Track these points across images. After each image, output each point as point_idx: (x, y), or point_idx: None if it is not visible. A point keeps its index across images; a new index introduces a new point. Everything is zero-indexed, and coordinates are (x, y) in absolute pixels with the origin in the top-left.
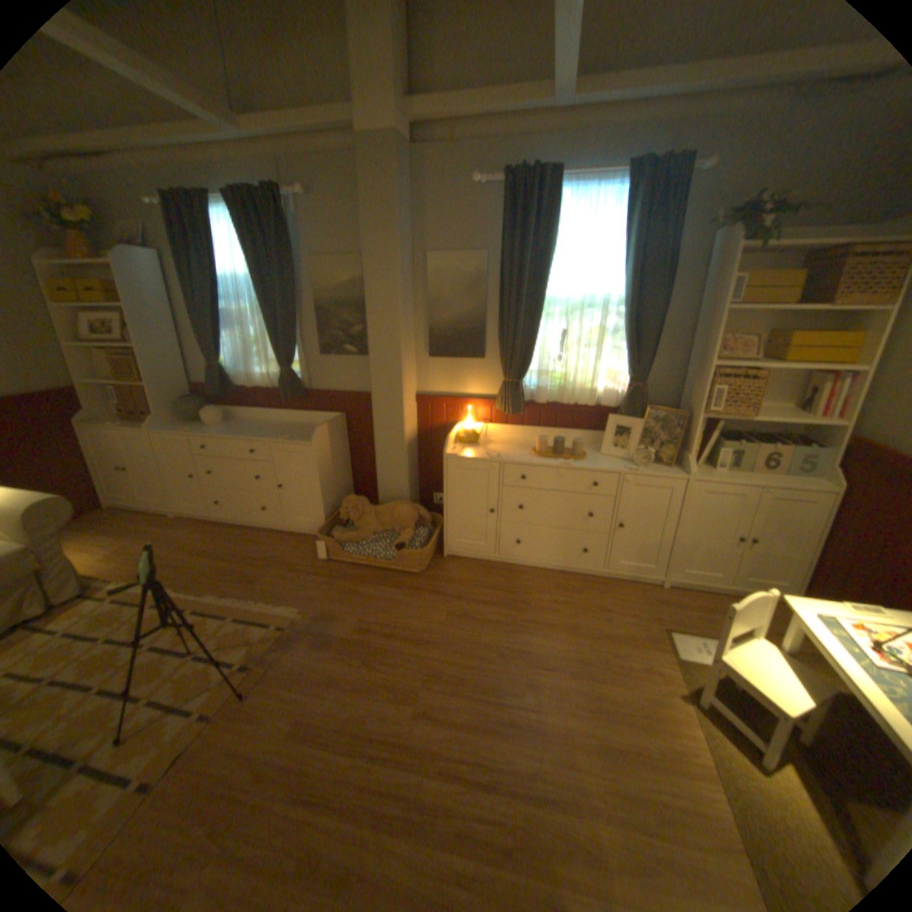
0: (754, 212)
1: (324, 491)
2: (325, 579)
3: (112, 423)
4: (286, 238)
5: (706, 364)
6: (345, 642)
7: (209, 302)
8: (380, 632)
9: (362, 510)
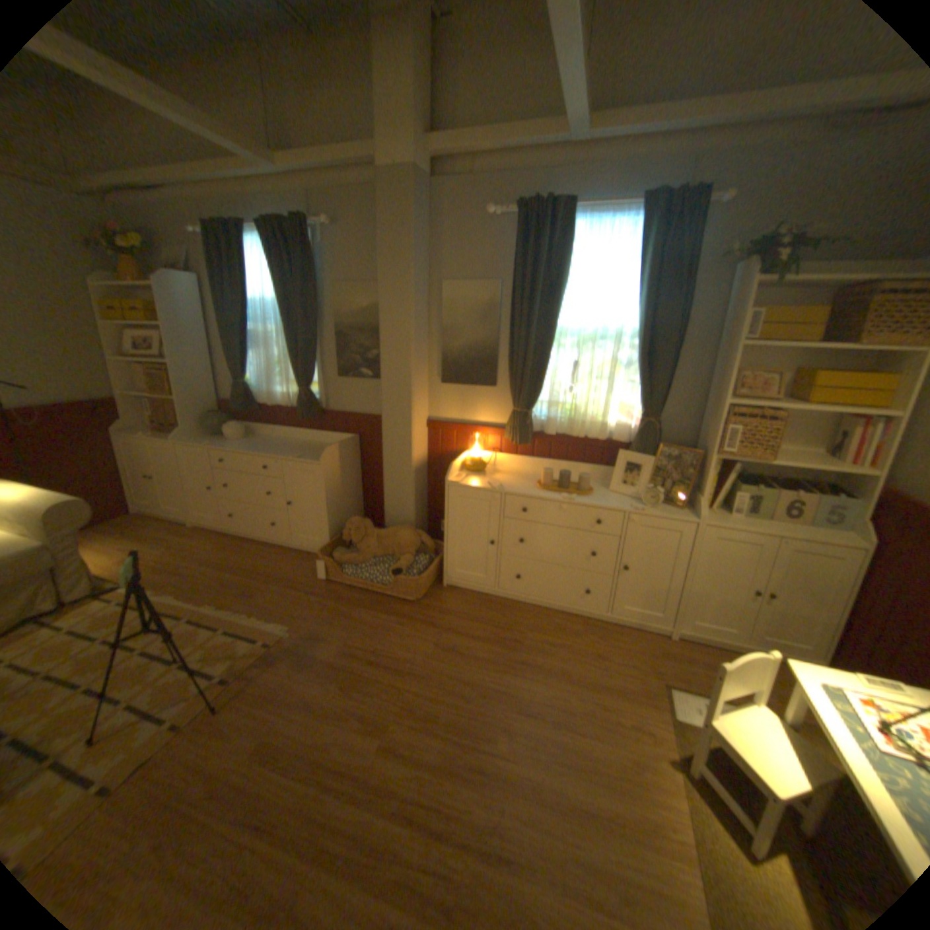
0: (772, 245)
1: (331, 511)
2: (320, 599)
3: (144, 433)
4: (310, 265)
5: (721, 401)
6: (327, 666)
7: (238, 323)
8: (364, 658)
9: (365, 532)
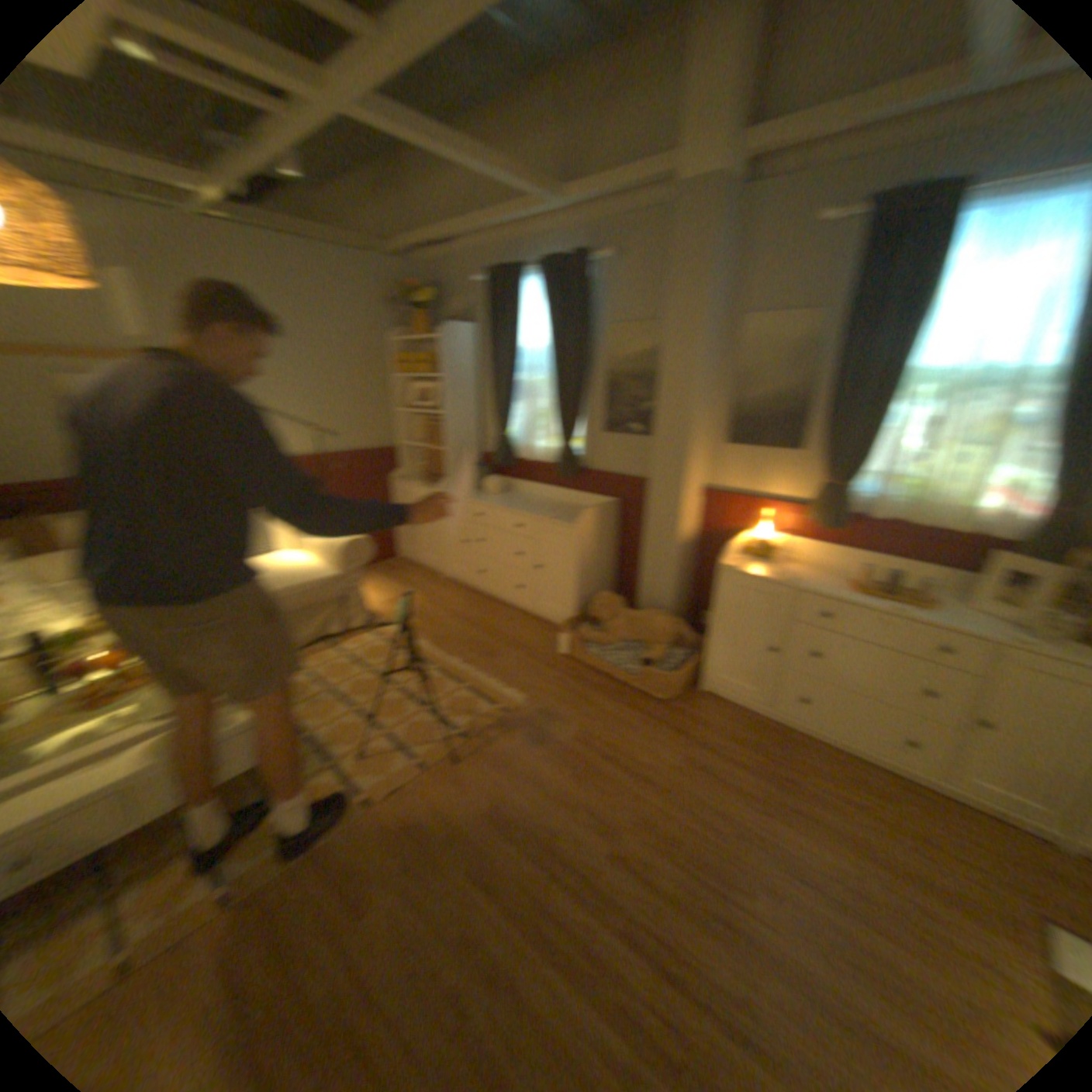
0: None
1: (577, 581)
2: (558, 675)
3: (413, 483)
4: (585, 306)
5: None
6: (560, 748)
7: (506, 374)
8: (599, 751)
9: (612, 611)
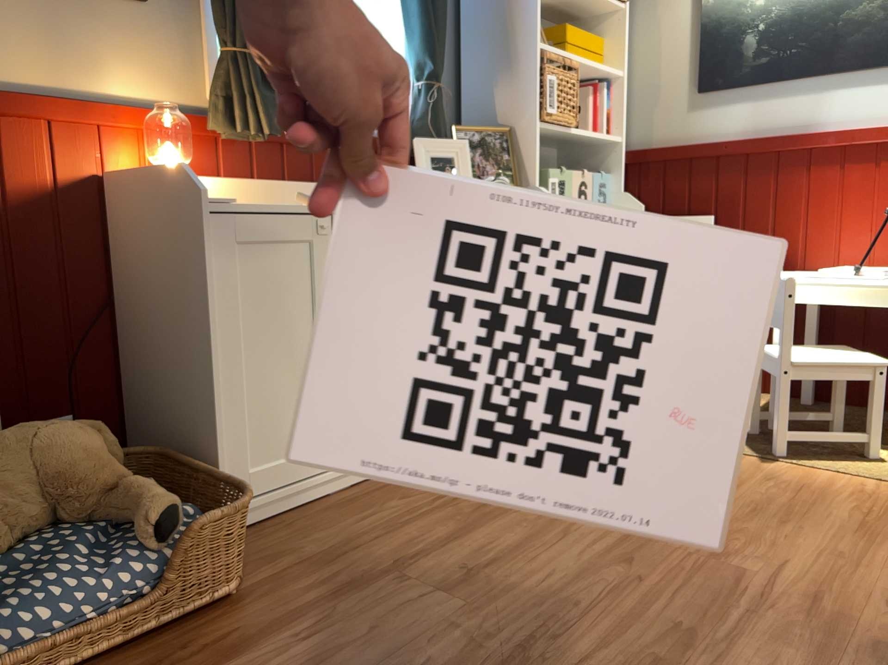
0: None
1: None
2: None
3: None
4: None
5: (521, 48)
6: None
7: None
8: None
9: None
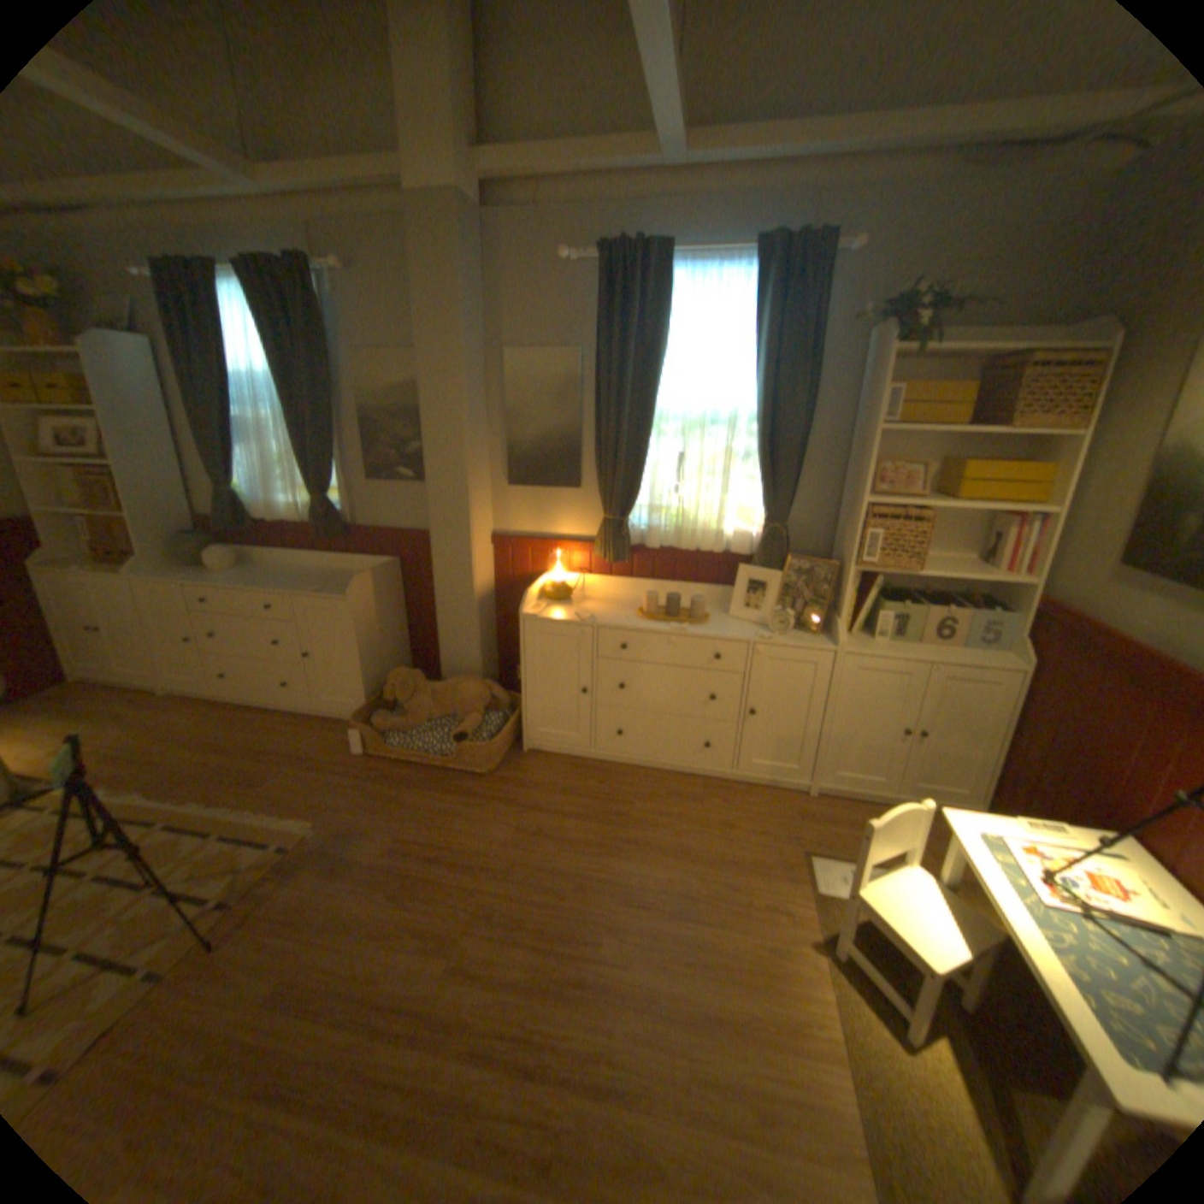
0: (910, 306)
1: (366, 662)
2: (357, 781)
3: (83, 567)
4: (318, 325)
5: (858, 500)
6: (370, 870)
7: (217, 408)
8: (421, 855)
9: (414, 688)
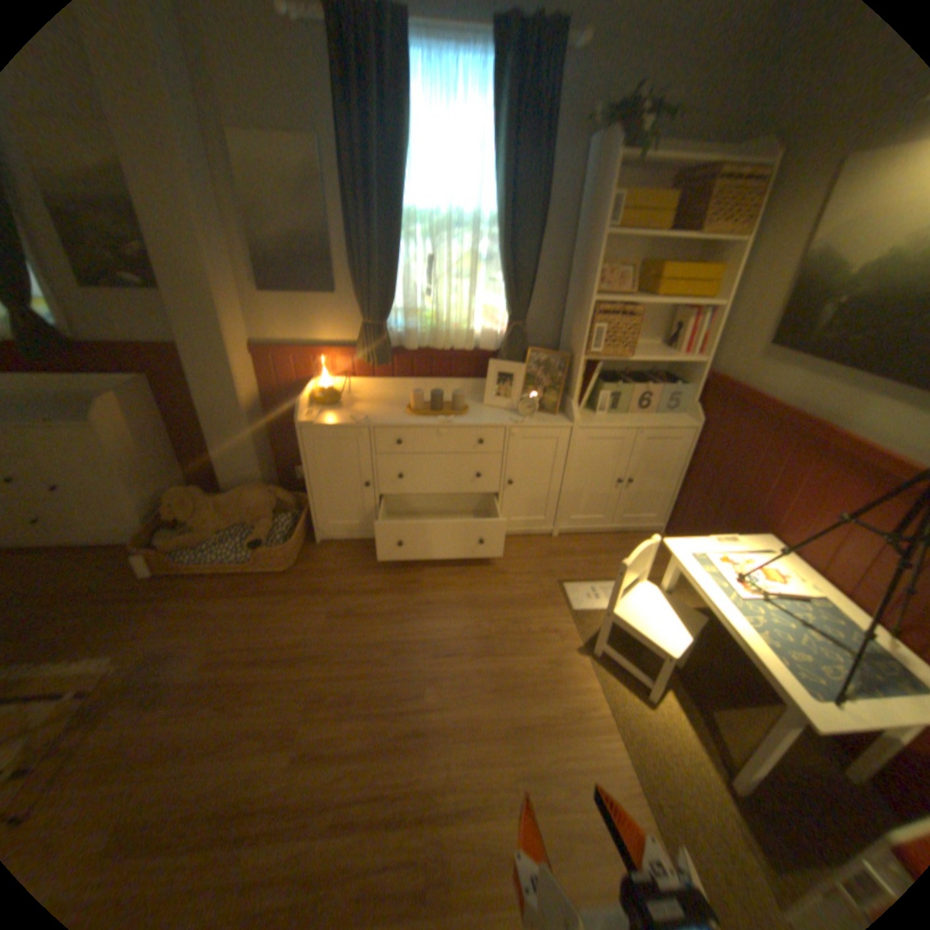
0: (633, 112)
1: (130, 487)
2: (150, 605)
3: None
4: None
5: (585, 299)
6: (188, 689)
7: None
8: (238, 662)
9: (193, 506)
